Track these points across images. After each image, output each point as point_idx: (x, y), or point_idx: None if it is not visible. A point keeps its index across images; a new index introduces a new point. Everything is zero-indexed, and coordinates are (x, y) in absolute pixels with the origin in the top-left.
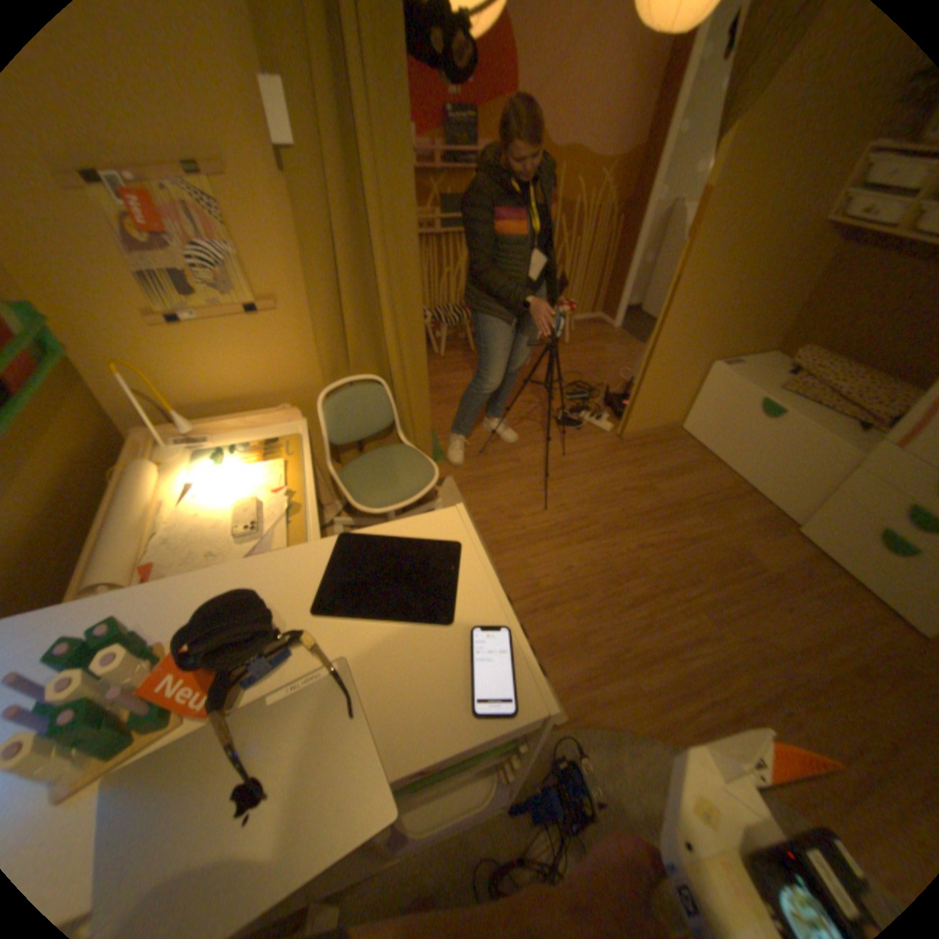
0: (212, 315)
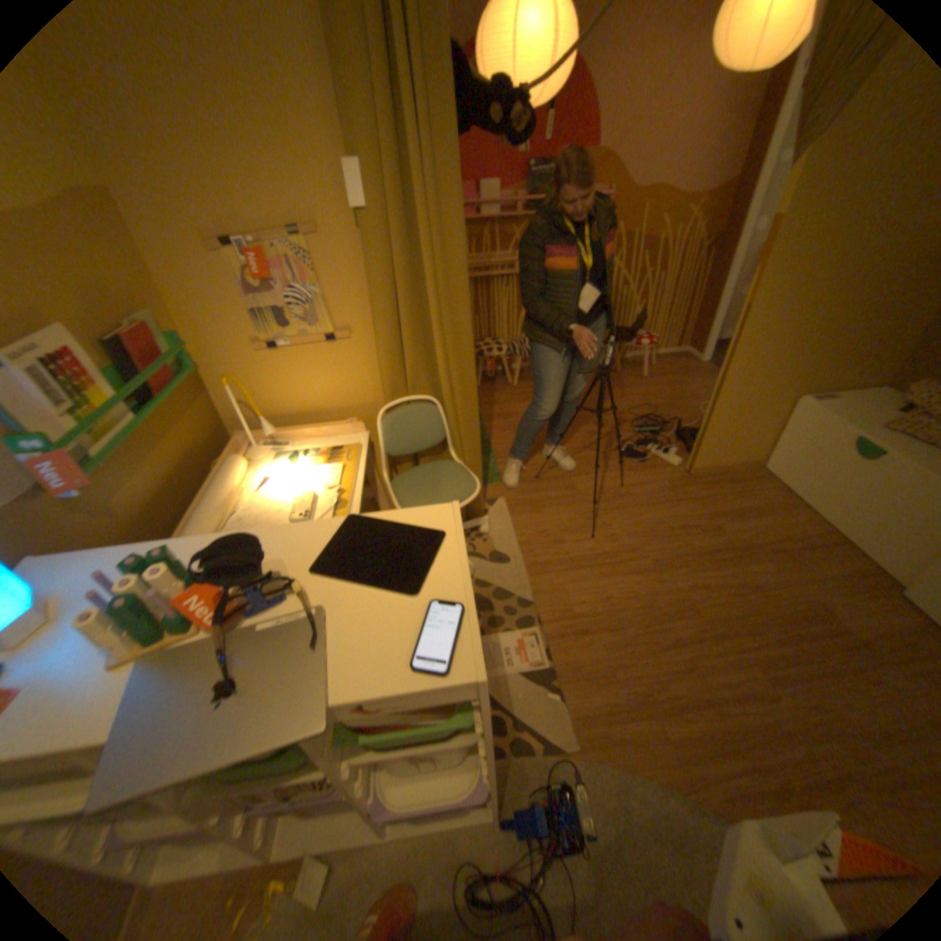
0: (301, 342)
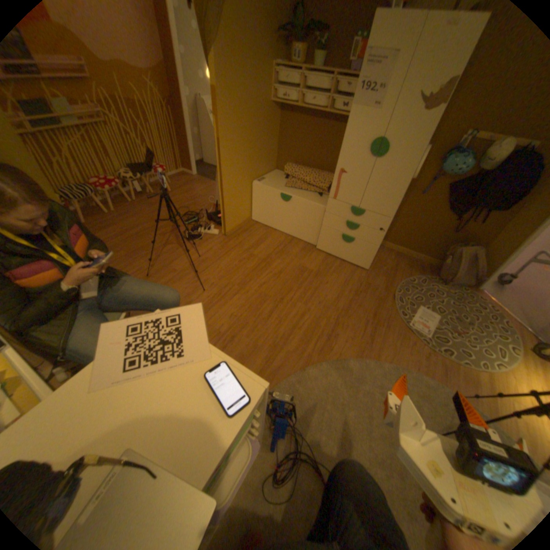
0: None
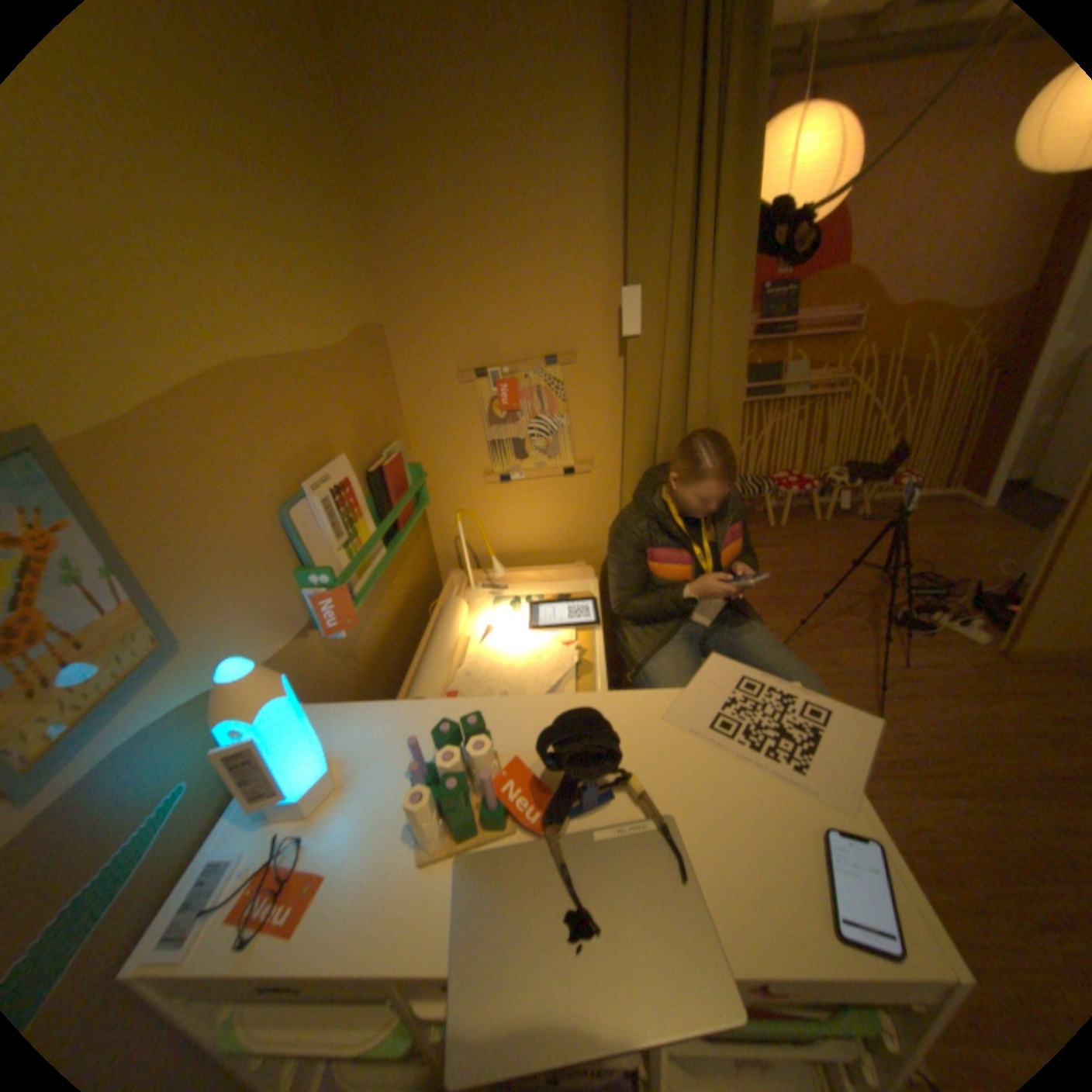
0: (536, 476)
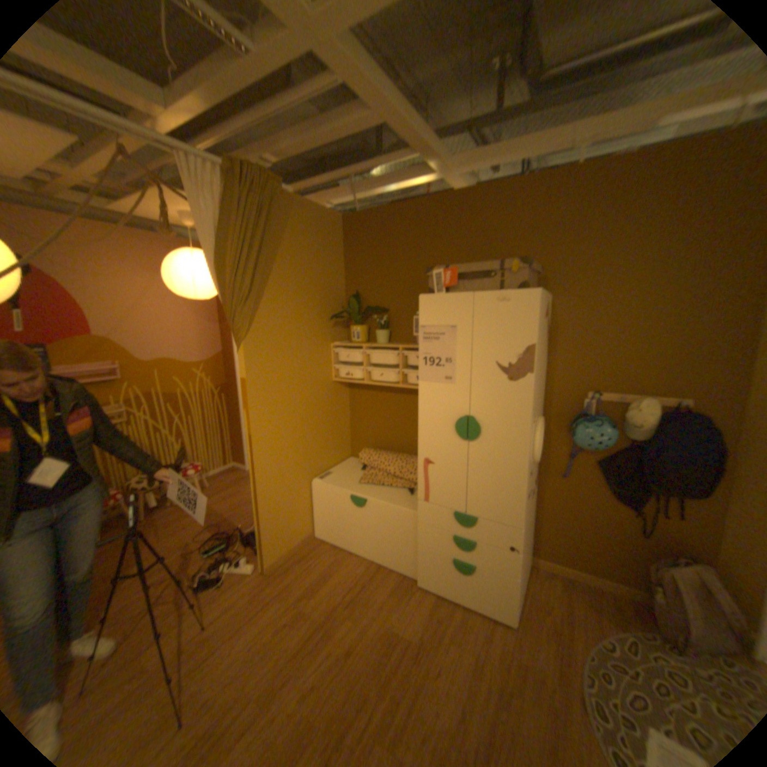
0: None
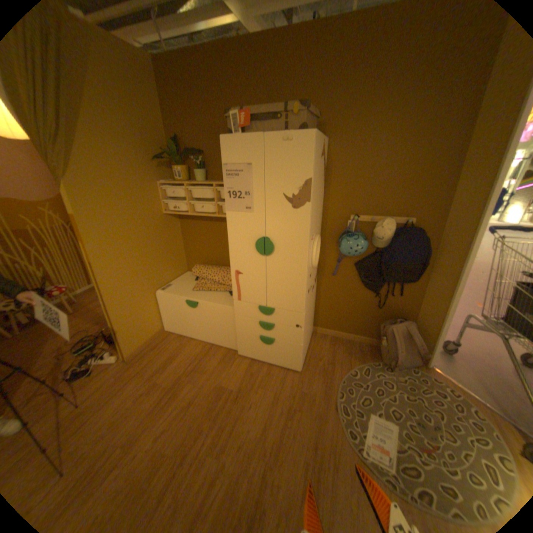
0: None
